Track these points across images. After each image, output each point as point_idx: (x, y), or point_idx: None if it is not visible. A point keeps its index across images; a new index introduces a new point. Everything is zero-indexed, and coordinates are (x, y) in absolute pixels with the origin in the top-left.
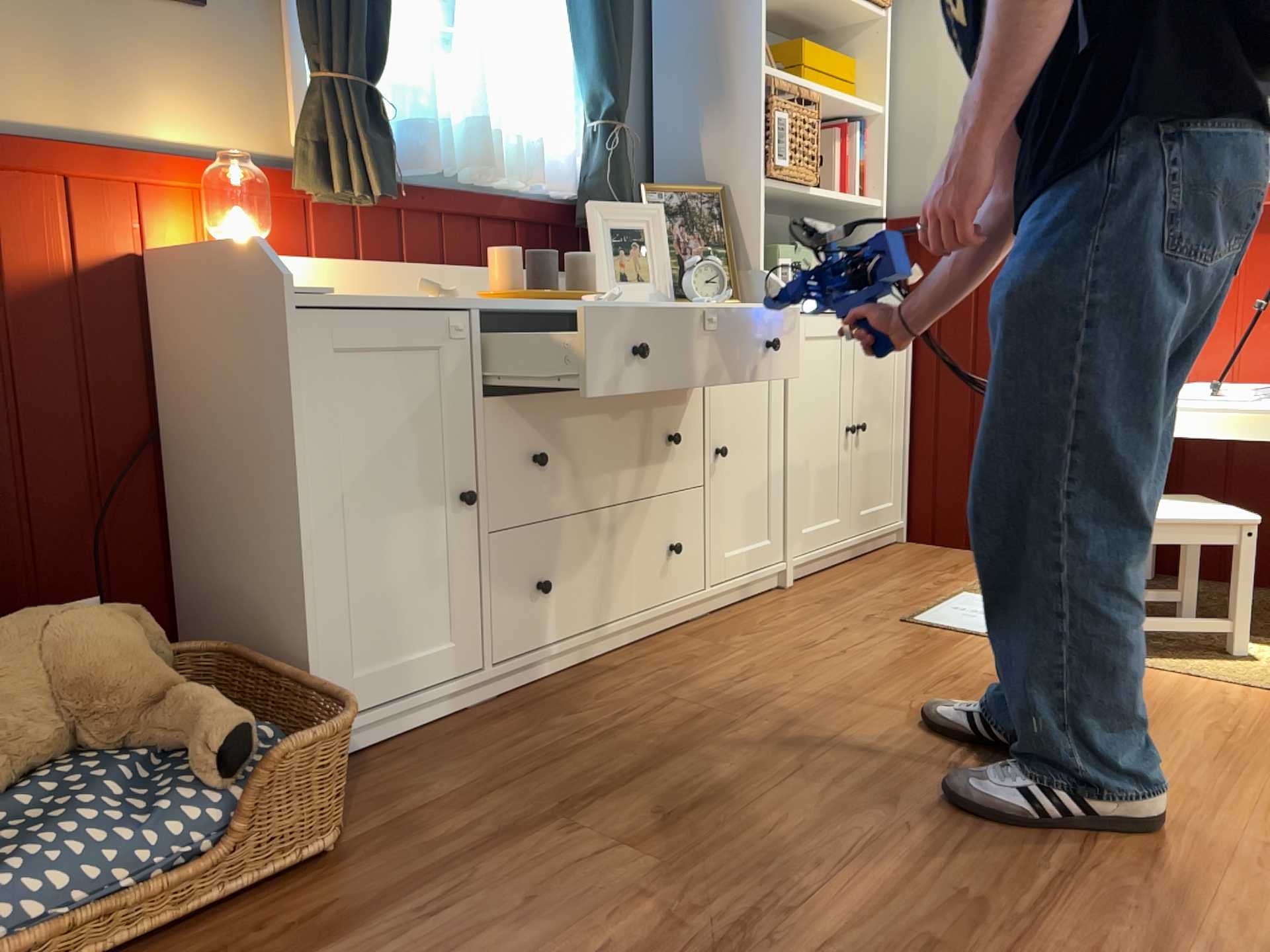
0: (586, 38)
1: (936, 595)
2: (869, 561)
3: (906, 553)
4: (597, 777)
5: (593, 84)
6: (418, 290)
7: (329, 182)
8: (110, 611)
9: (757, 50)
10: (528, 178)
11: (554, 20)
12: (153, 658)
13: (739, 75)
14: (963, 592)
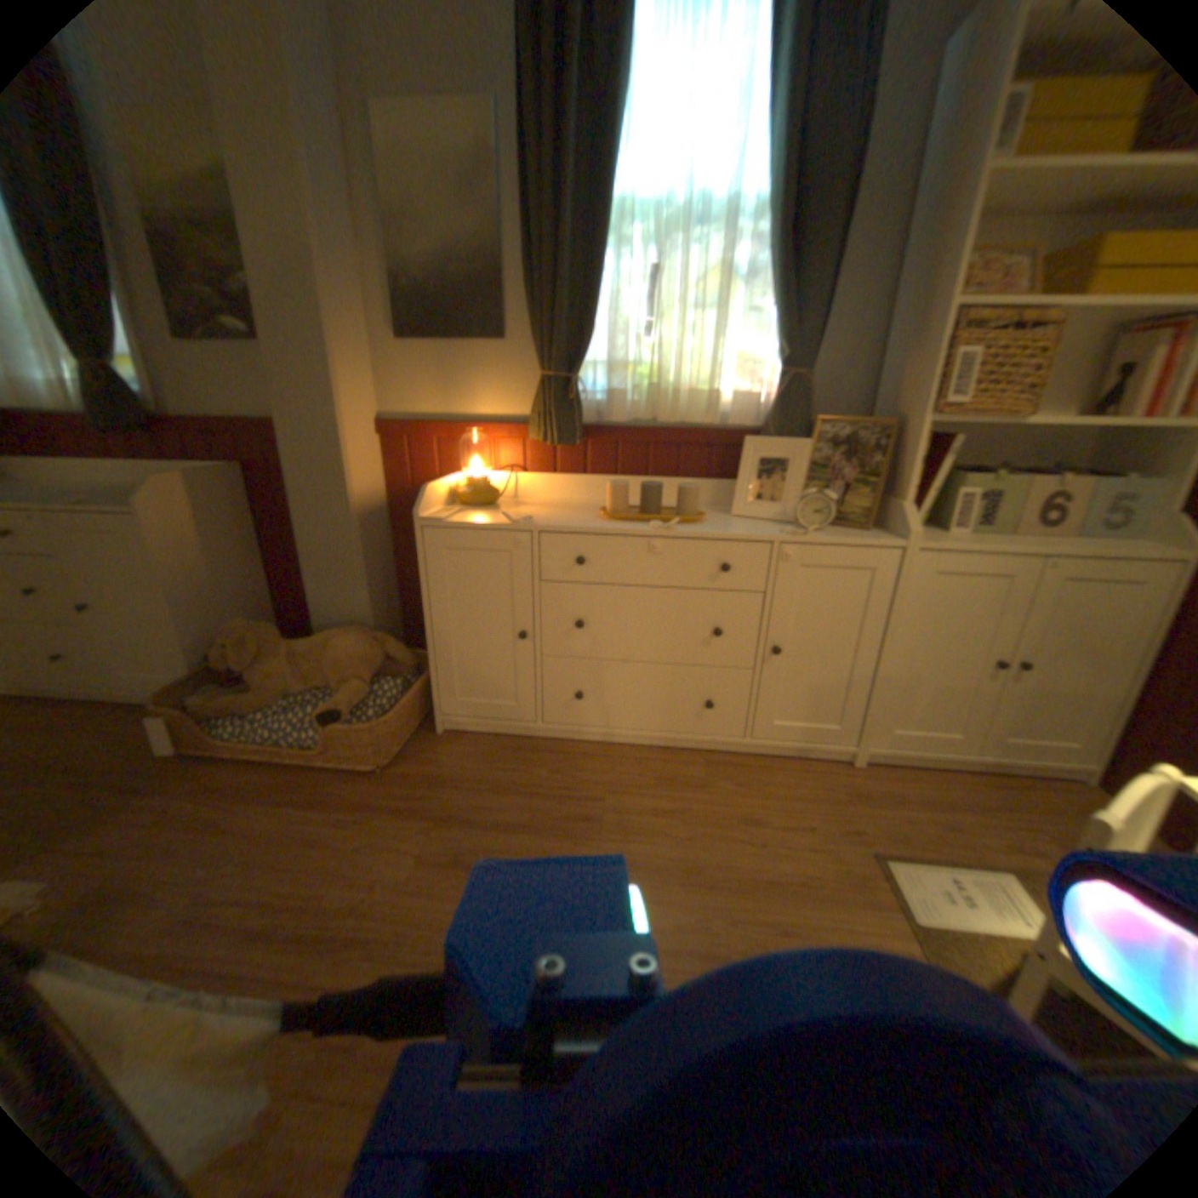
0: (778, 299)
1: (977, 859)
2: (1000, 786)
3: (1063, 800)
4: (486, 815)
5: (780, 337)
6: (510, 517)
7: (547, 434)
8: (369, 637)
9: (955, 281)
10: (704, 419)
11: (764, 285)
12: (371, 662)
13: (939, 308)
14: (1012, 876)
